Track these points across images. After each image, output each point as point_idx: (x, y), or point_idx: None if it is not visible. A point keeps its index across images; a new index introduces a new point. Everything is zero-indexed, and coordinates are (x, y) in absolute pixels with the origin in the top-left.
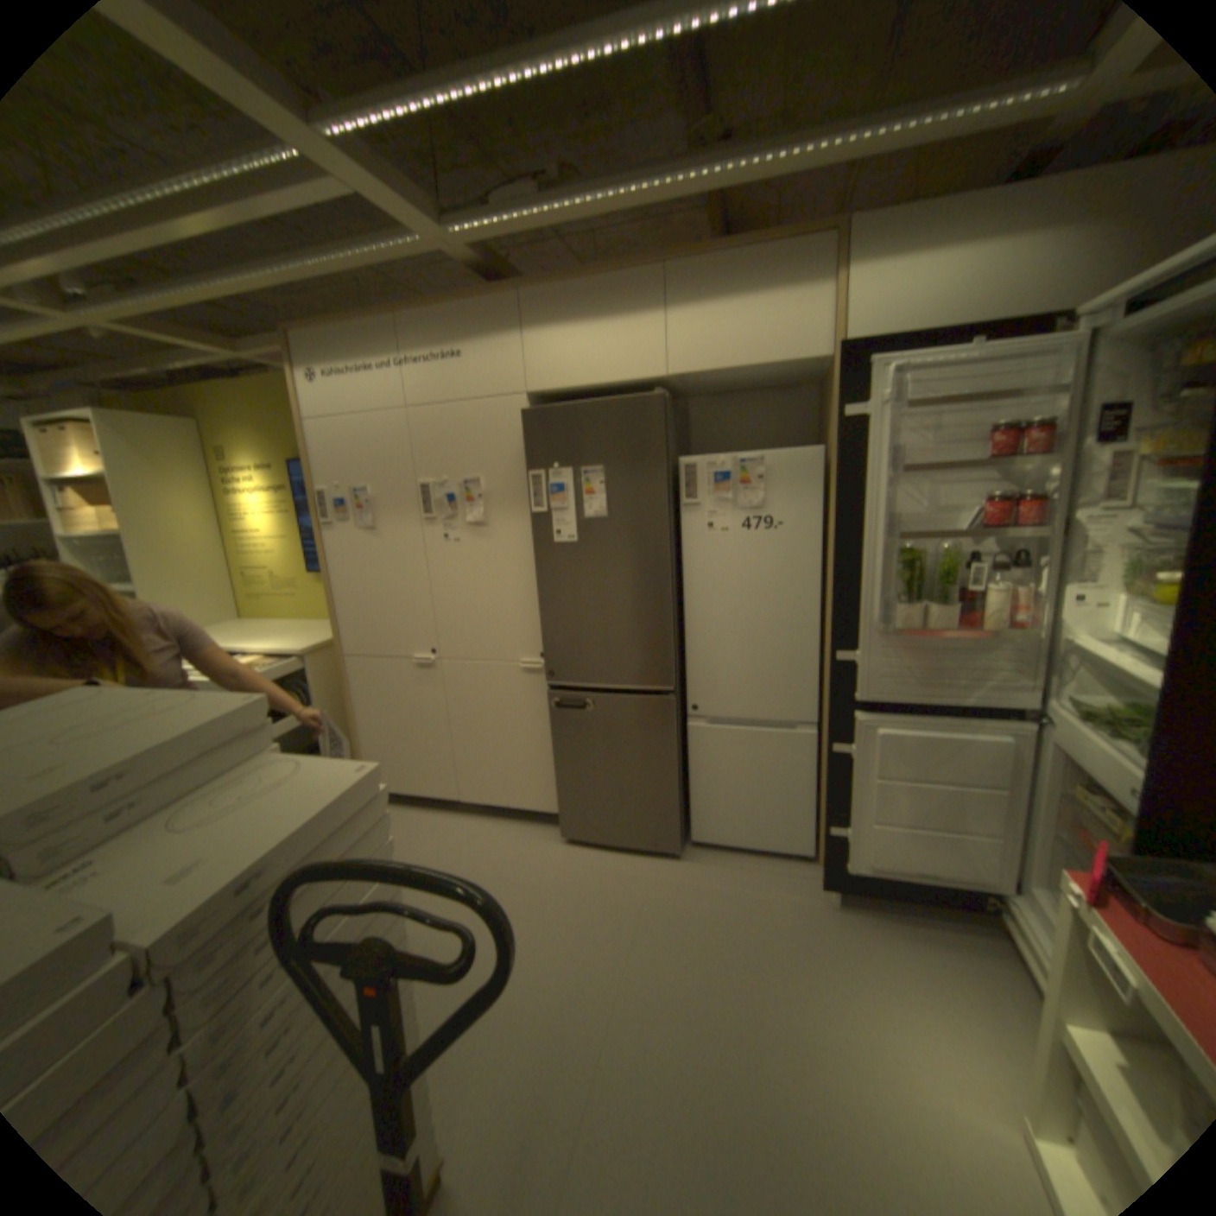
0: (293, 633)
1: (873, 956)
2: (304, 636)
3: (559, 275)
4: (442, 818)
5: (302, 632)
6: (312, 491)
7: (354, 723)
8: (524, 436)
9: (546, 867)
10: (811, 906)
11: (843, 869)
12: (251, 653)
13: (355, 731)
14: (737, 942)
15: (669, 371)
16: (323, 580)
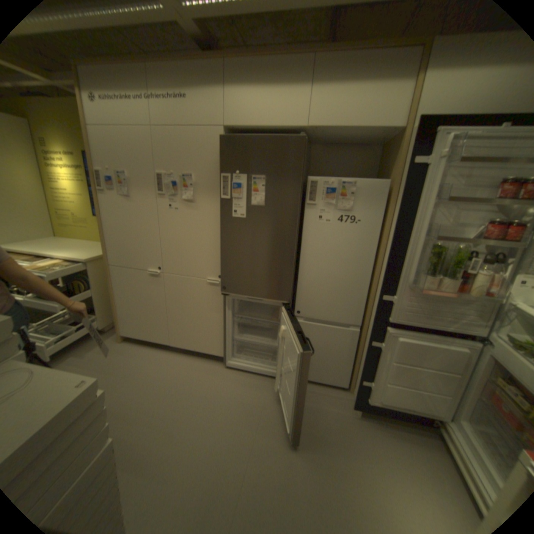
0: (82, 248)
1: (378, 446)
2: (88, 251)
3: (250, 51)
4: (159, 353)
5: (87, 248)
6: (91, 169)
7: (113, 301)
8: (220, 151)
9: (213, 386)
10: (347, 416)
11: (366, 401)
12: (56, 258)
13: (114, 305)
14: (310, 435)
15: (309, 123)
16: (98, 222)
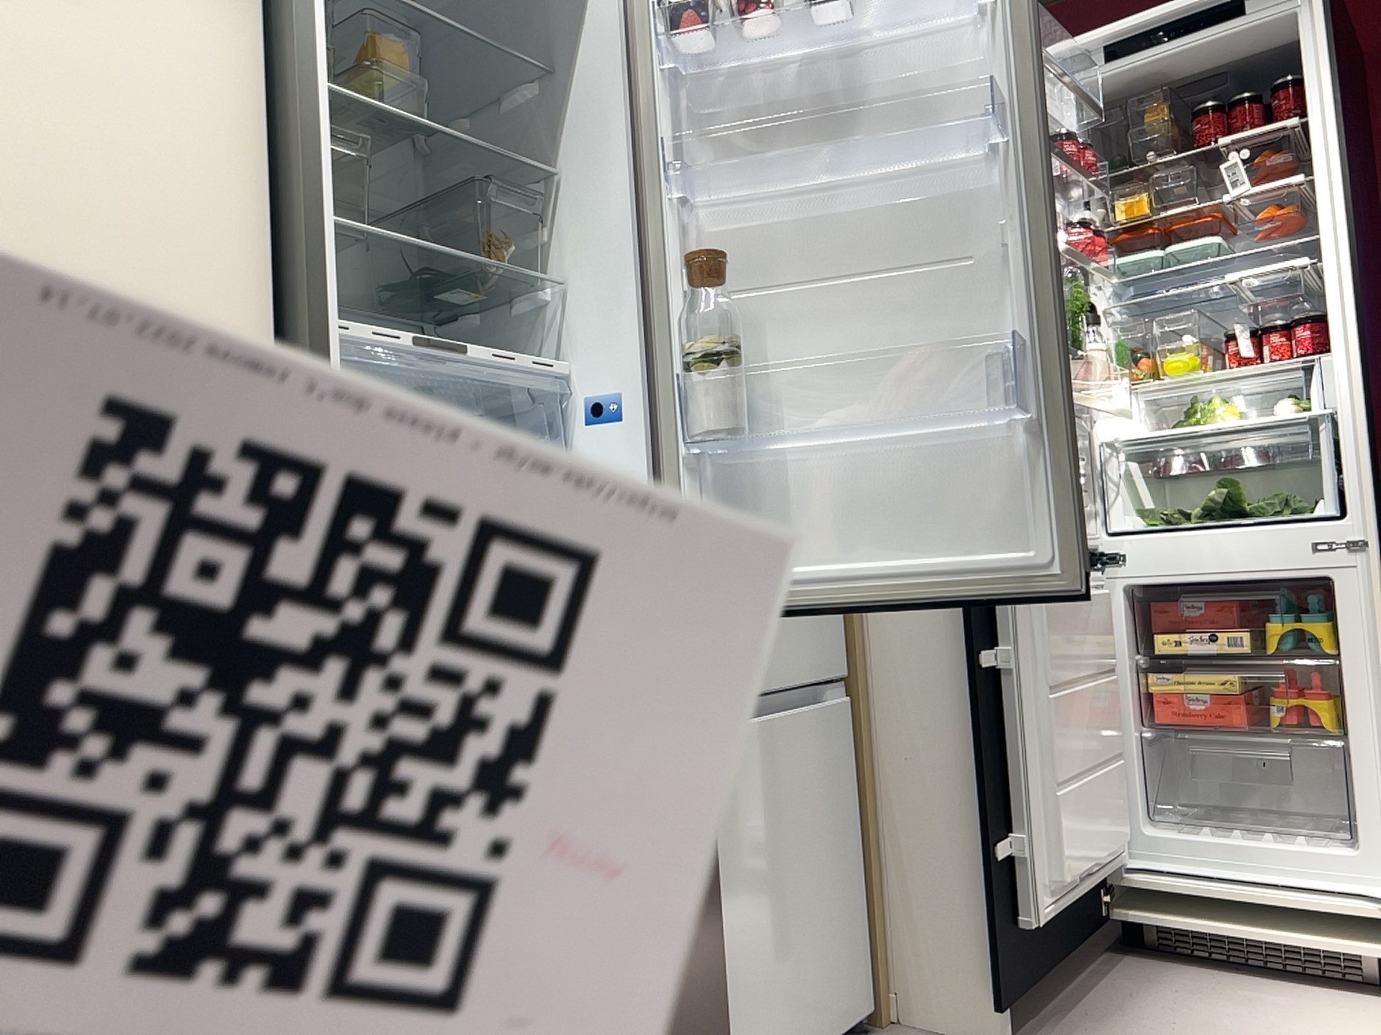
0: None
1: None
2: None
3: None
4: None
5: None
6: None
7: None
8: None
9: None
10: None
11: (1015, 931)
12: None
13: None
14: None
15: None
16: None
